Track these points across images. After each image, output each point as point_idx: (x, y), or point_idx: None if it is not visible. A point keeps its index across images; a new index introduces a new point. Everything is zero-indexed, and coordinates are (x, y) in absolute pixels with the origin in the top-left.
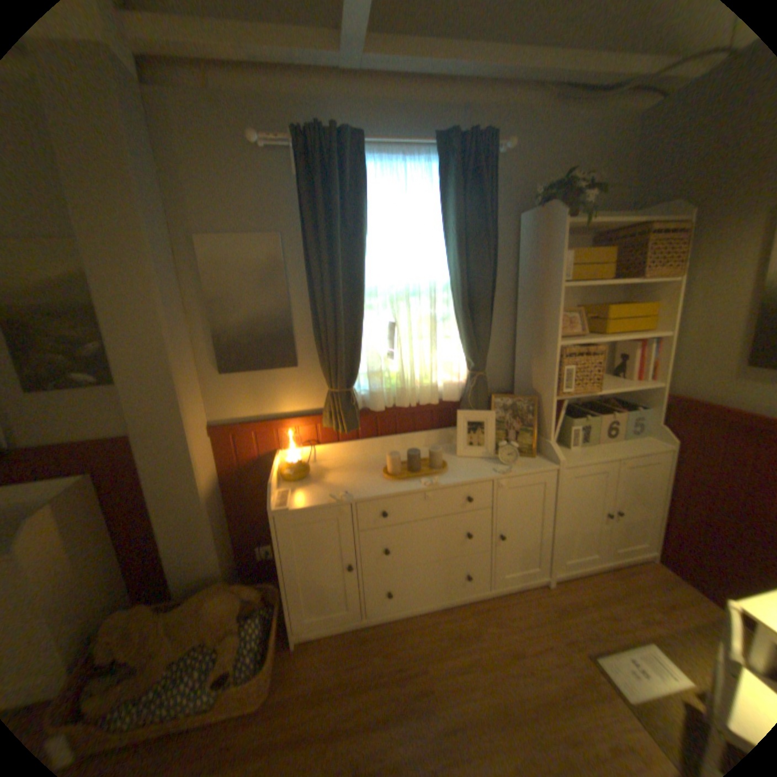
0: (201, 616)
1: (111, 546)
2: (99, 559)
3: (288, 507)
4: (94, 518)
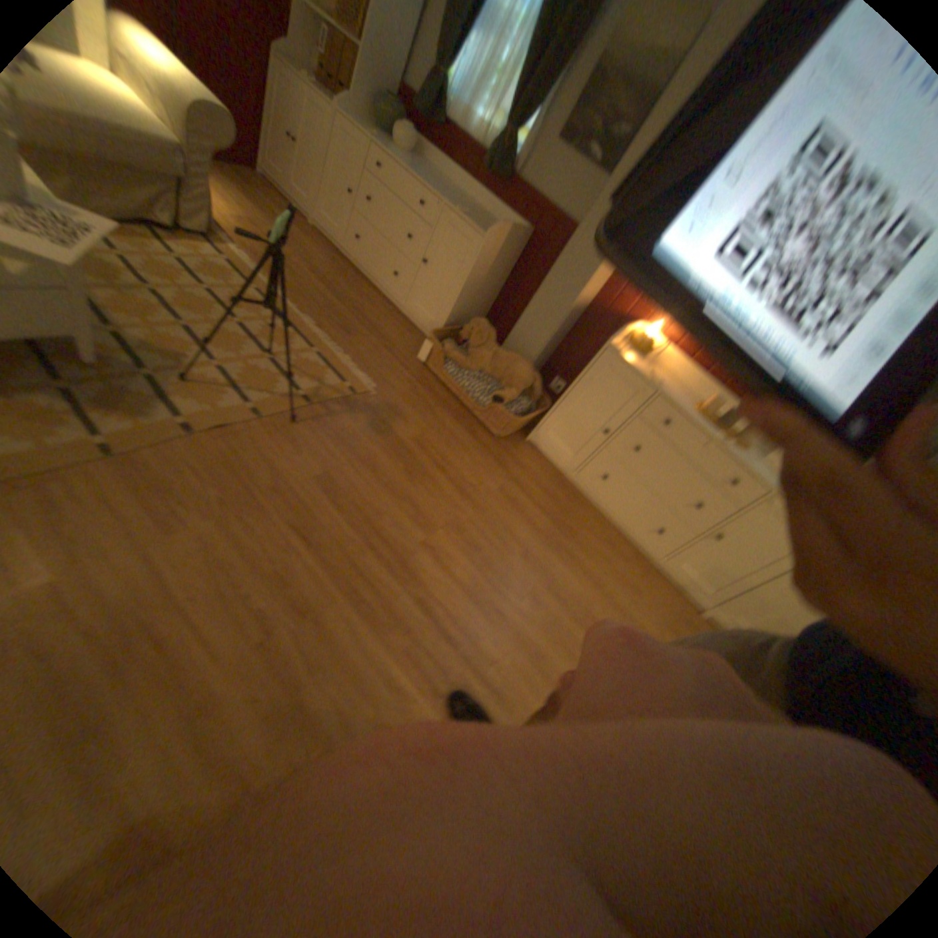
0: (513, 366)
1: (501, 290)
2: (493, 290)
3: (622, 351)
4: (512, 262)
